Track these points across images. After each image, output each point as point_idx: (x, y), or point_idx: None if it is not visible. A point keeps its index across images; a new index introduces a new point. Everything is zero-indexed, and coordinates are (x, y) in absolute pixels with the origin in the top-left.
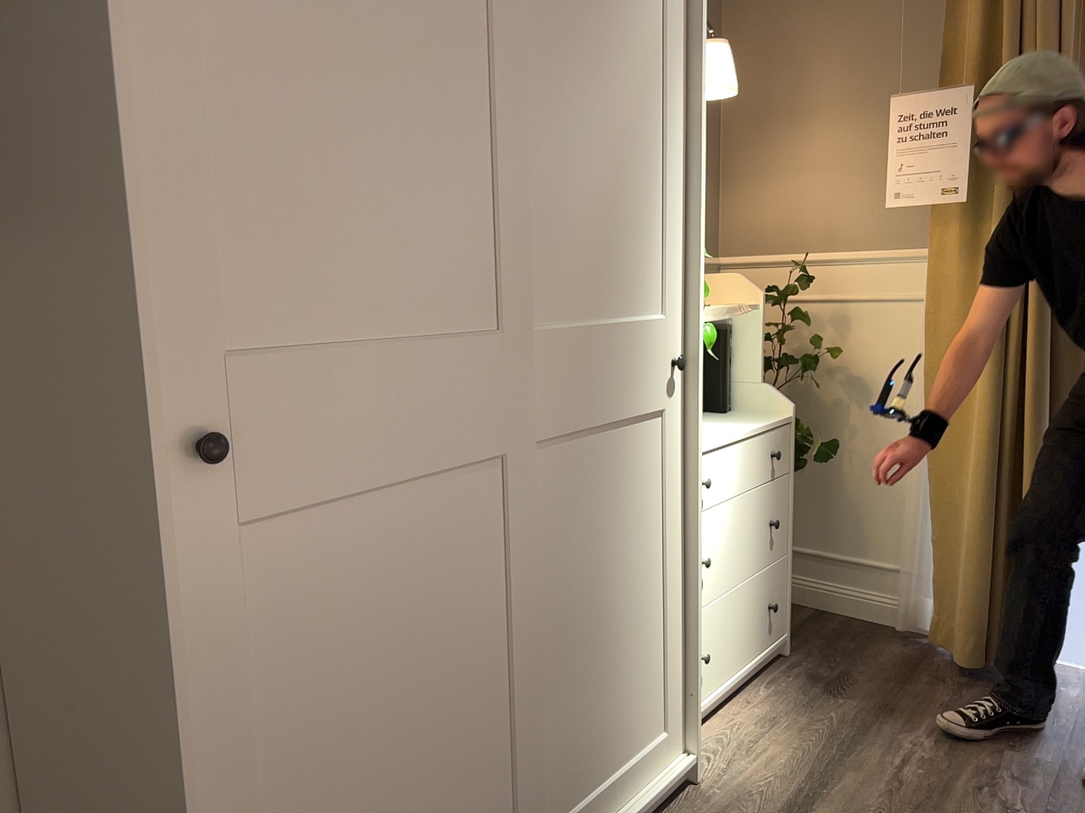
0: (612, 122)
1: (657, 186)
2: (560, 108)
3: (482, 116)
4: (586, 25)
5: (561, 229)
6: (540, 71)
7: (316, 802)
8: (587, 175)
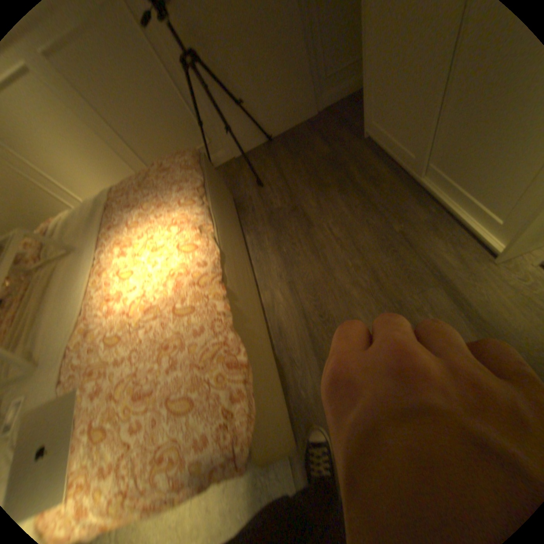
0: None
1: None
2: None
3: None
4: None
5: None
6: None
7: (380, 62)
8: None
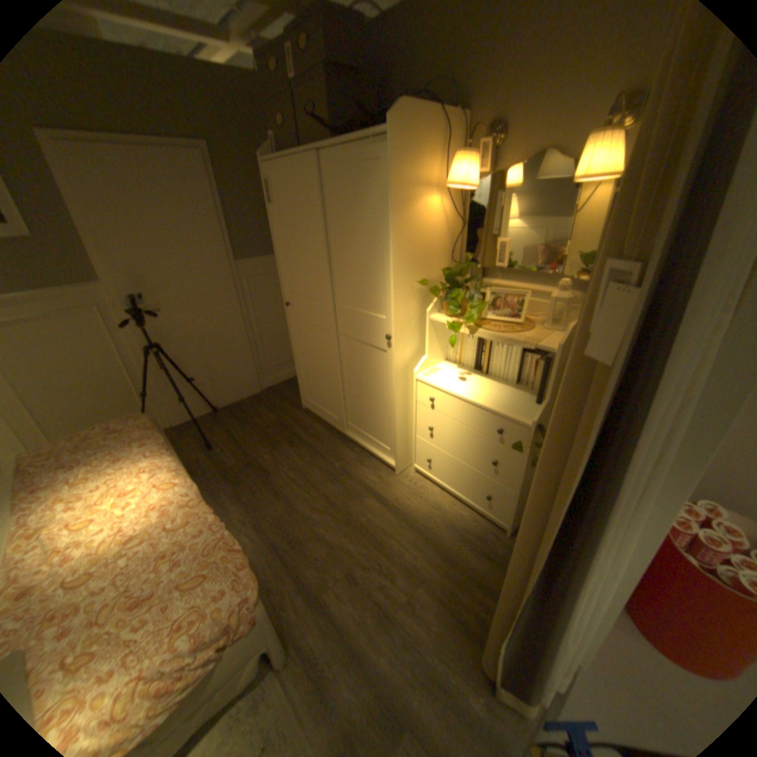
0: (359, 247)
1: (380, 269)
2: (341, 245)
3: (317, 252)
4: (348, 215)
5: (344, 281)
6: (335, 235)
7: (307, 367)
8: (351, 265)
